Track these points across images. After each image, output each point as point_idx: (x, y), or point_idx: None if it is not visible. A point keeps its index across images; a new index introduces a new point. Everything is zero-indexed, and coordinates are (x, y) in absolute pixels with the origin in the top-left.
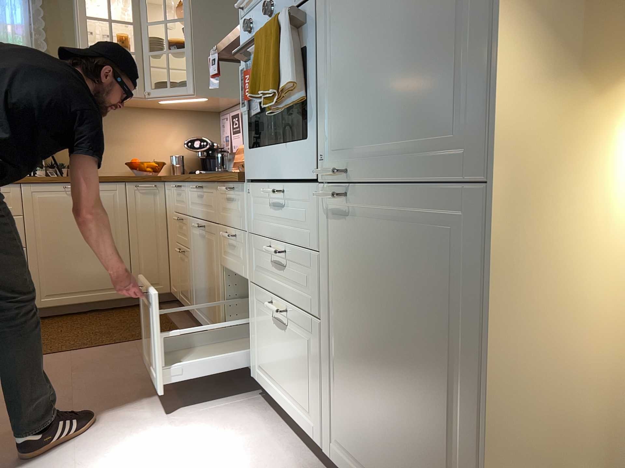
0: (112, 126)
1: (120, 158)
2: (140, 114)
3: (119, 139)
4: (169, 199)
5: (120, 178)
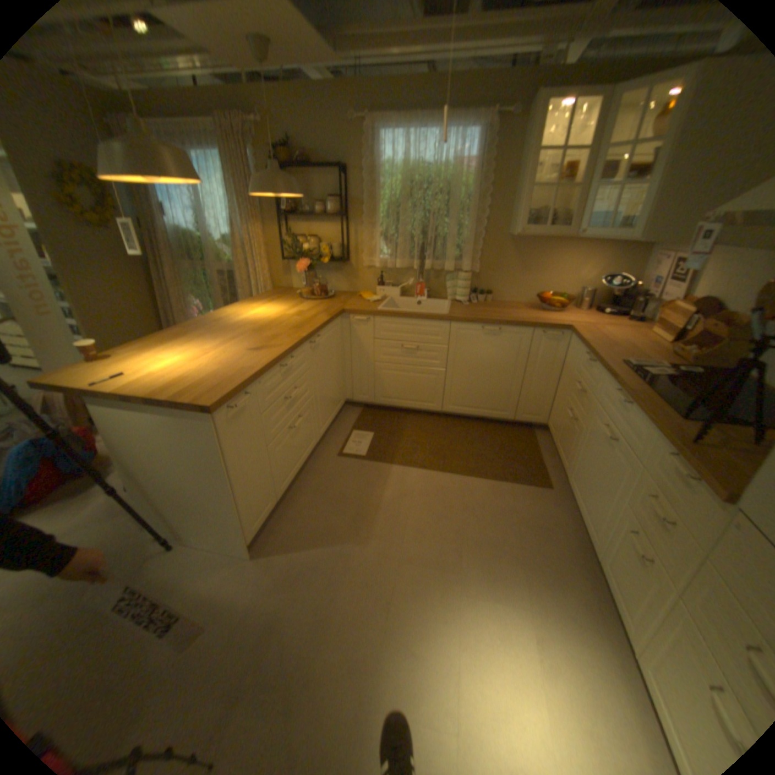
0: (532, 255)
1: (531, 286)
2: (562, 243)
3: (535, 268)
4: (573, 353)
5: (531, 325)
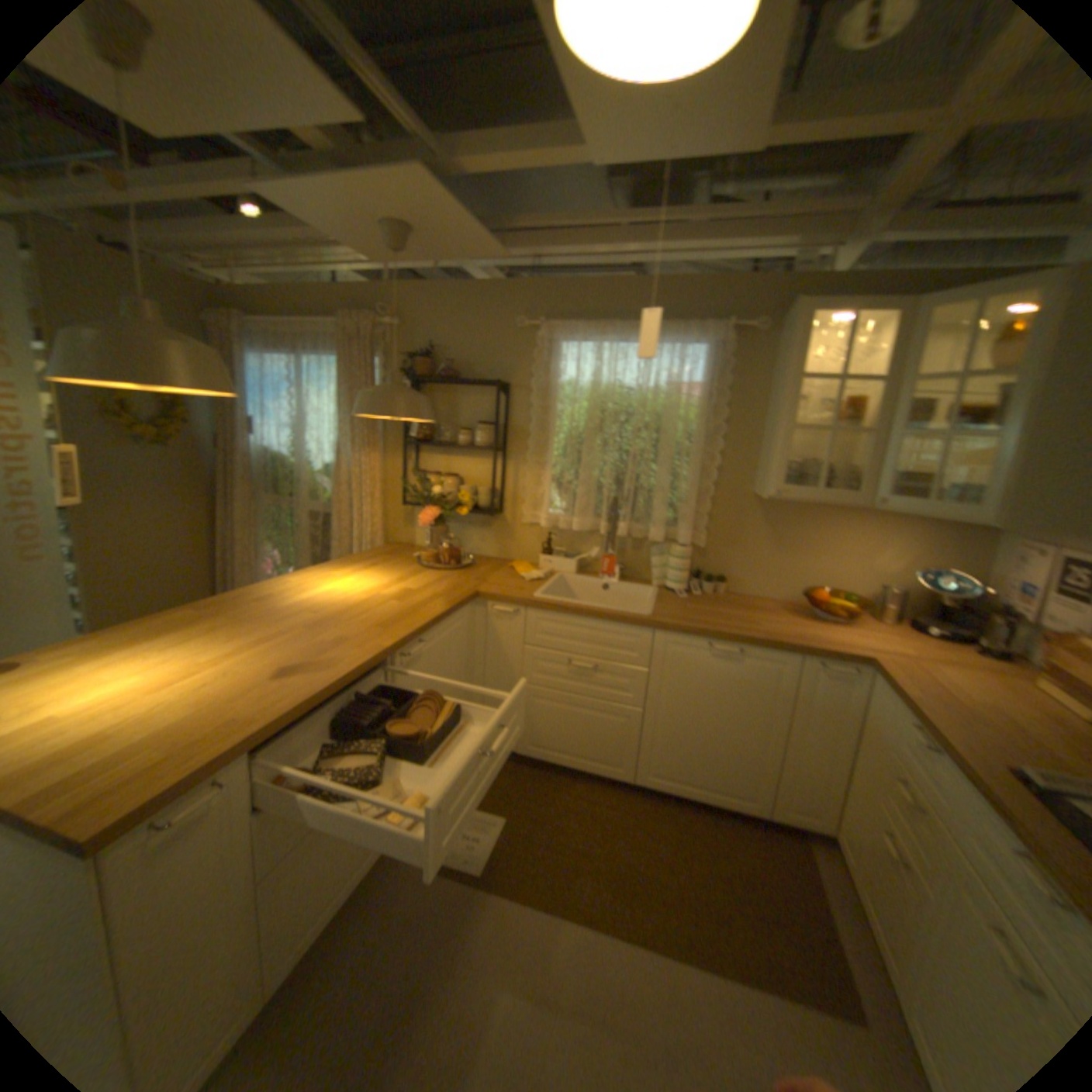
0: (793, 526)
1: (793, 575)
2: (843, 511)
3: (799, 547)
4: (885, 713)
5: (799, 649)
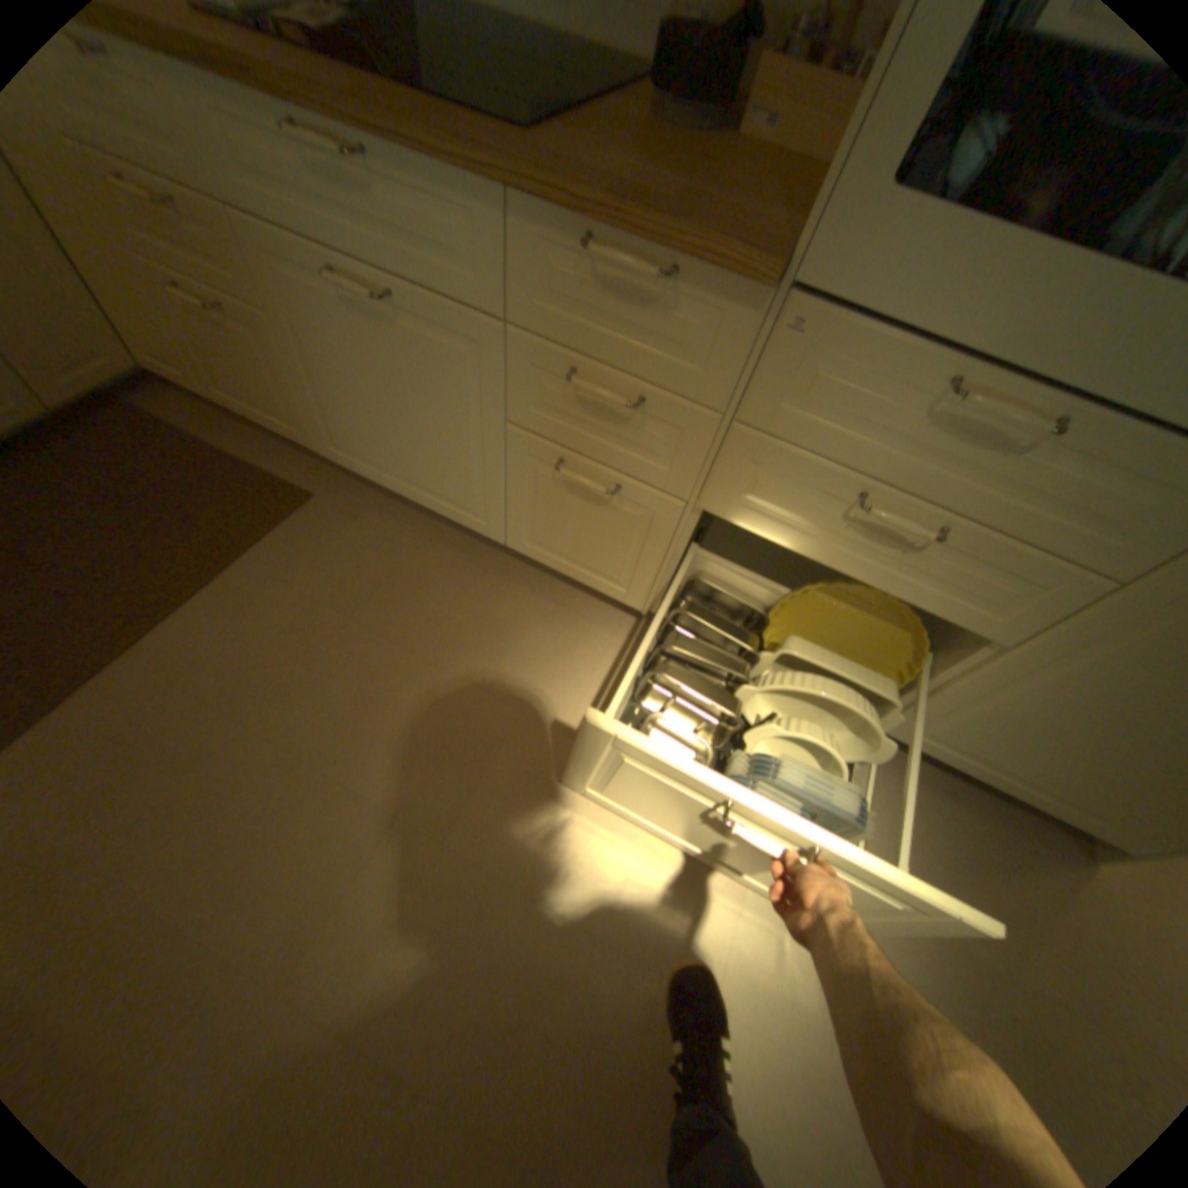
0: None
1: None
2: None
3: None
4: None
5: None
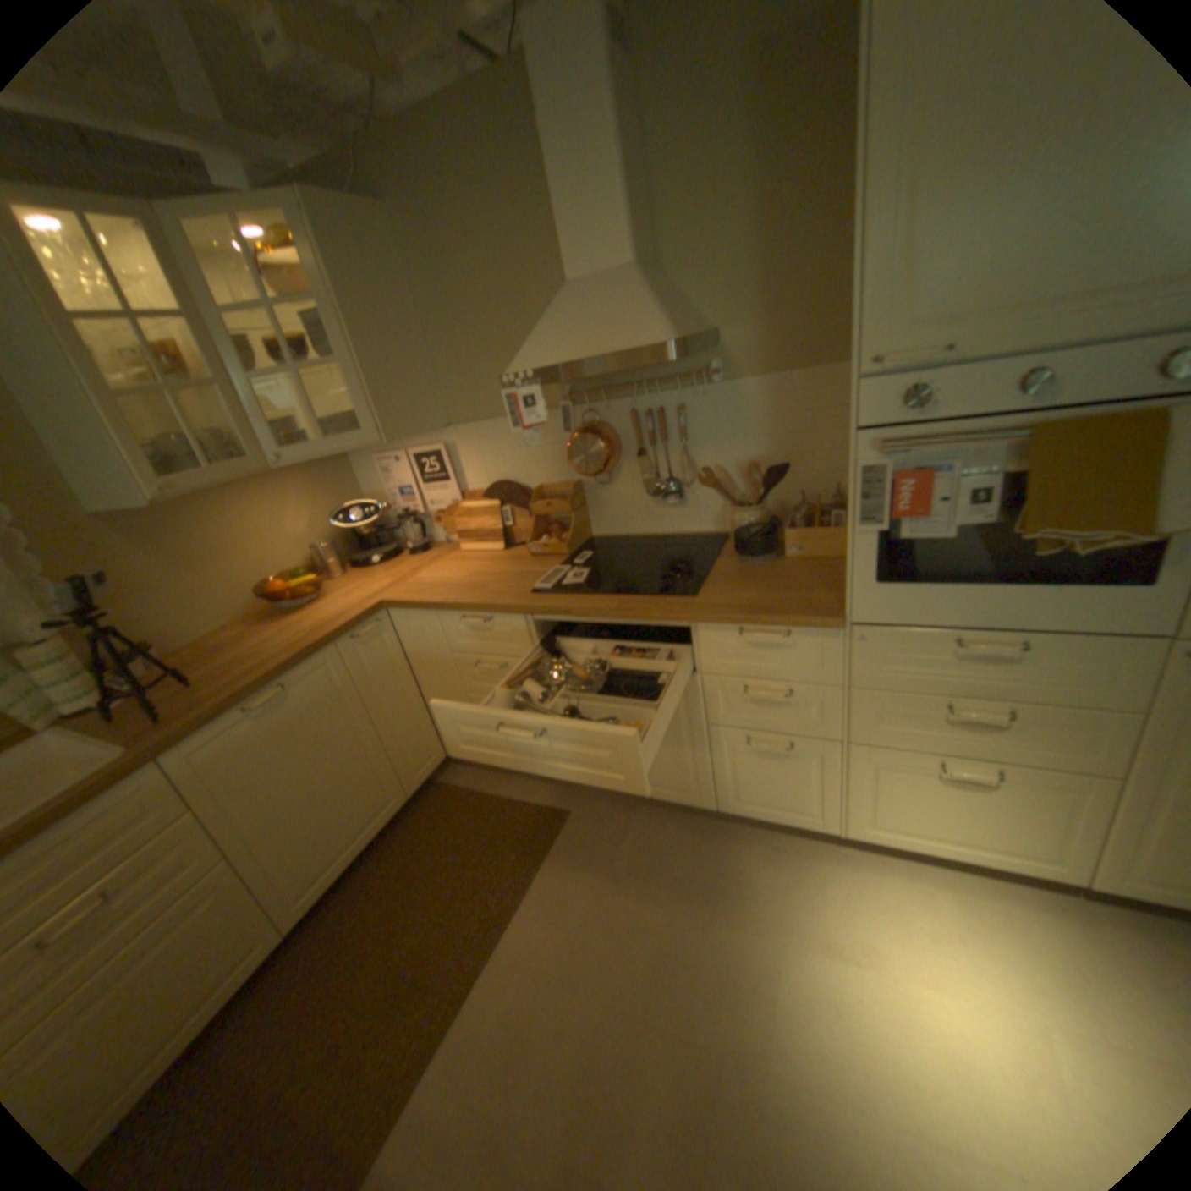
0: (179, 534)
1: (222, 588)
2: (219, 492)
3: (204, 554)
4: (422, 633)
5: (328, 639)
